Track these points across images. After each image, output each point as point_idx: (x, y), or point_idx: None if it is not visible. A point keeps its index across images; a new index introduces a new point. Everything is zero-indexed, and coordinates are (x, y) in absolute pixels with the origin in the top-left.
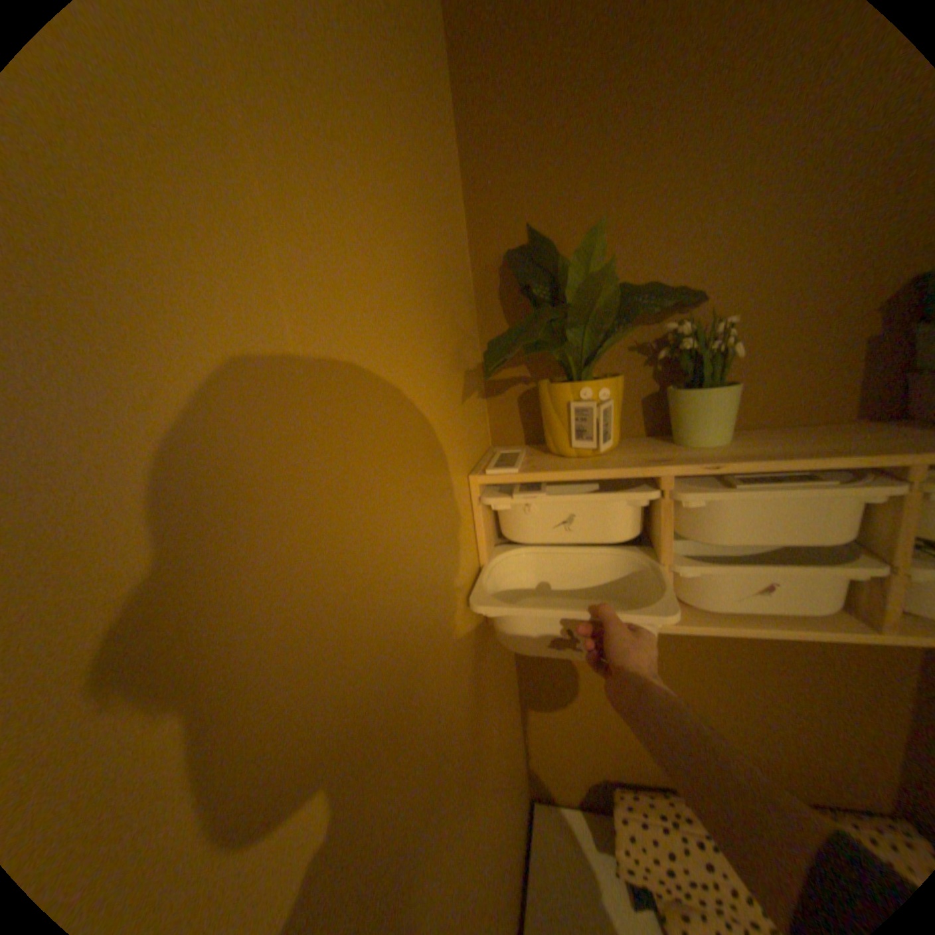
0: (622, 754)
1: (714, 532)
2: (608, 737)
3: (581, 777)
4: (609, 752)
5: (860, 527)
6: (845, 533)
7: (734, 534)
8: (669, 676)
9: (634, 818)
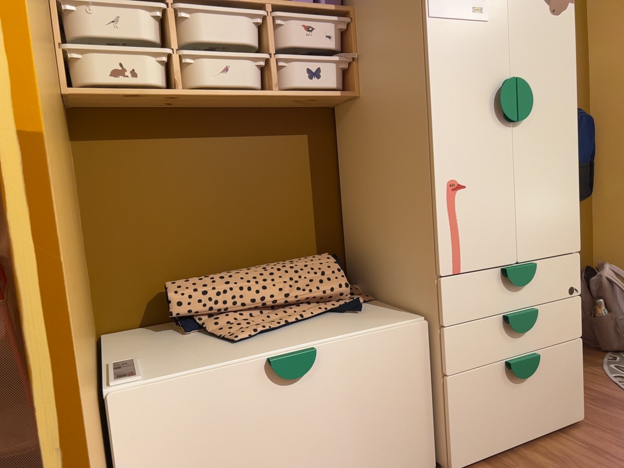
0: (170, 264)
1: (197, 35)
2: (159, 251)
3: (141, 297)
4: (160, 266)
5: (258, 40)
6: (252, 41)
7: (206, 36)
8: (194, 189)
9: (180, 281)
